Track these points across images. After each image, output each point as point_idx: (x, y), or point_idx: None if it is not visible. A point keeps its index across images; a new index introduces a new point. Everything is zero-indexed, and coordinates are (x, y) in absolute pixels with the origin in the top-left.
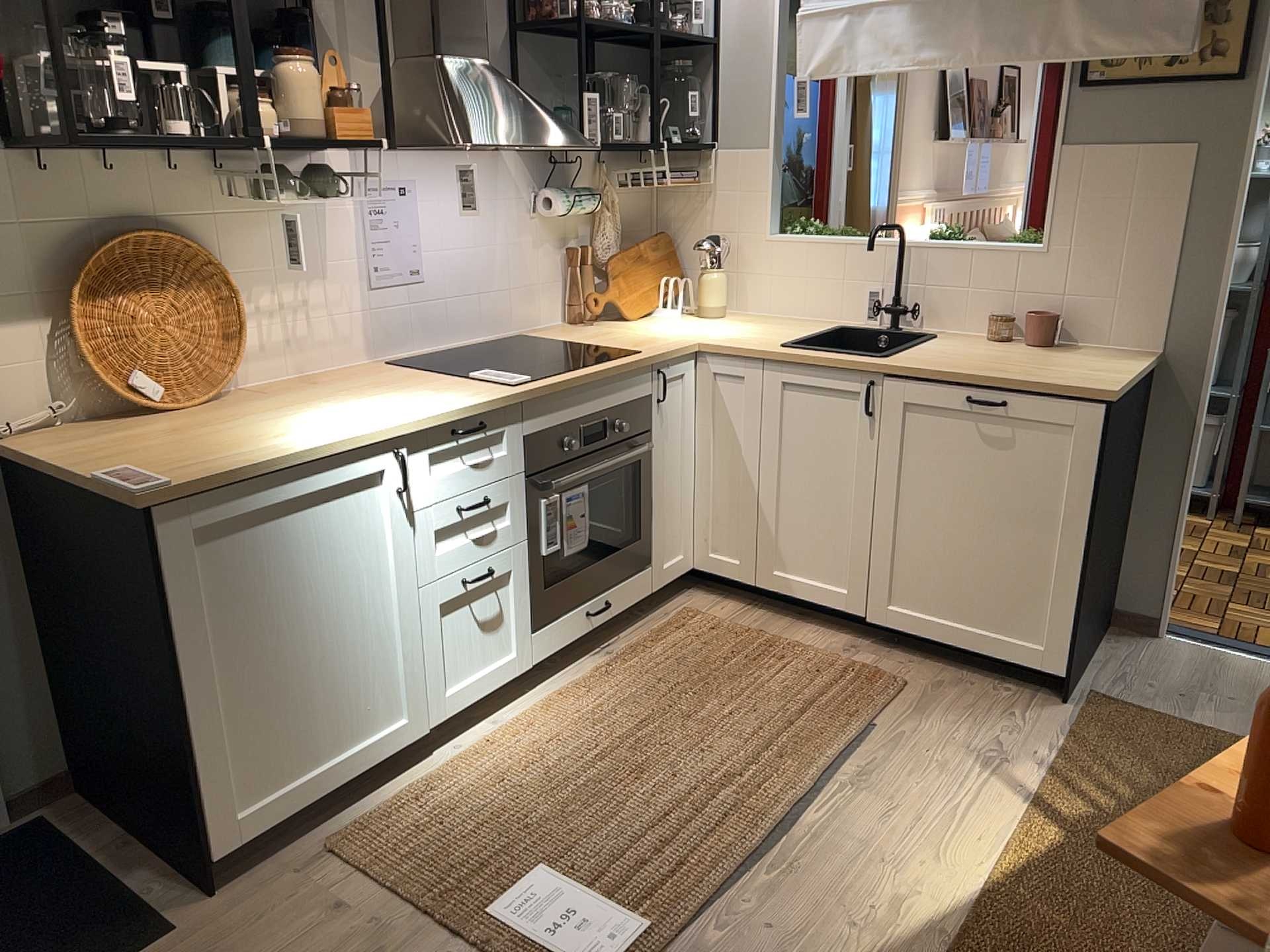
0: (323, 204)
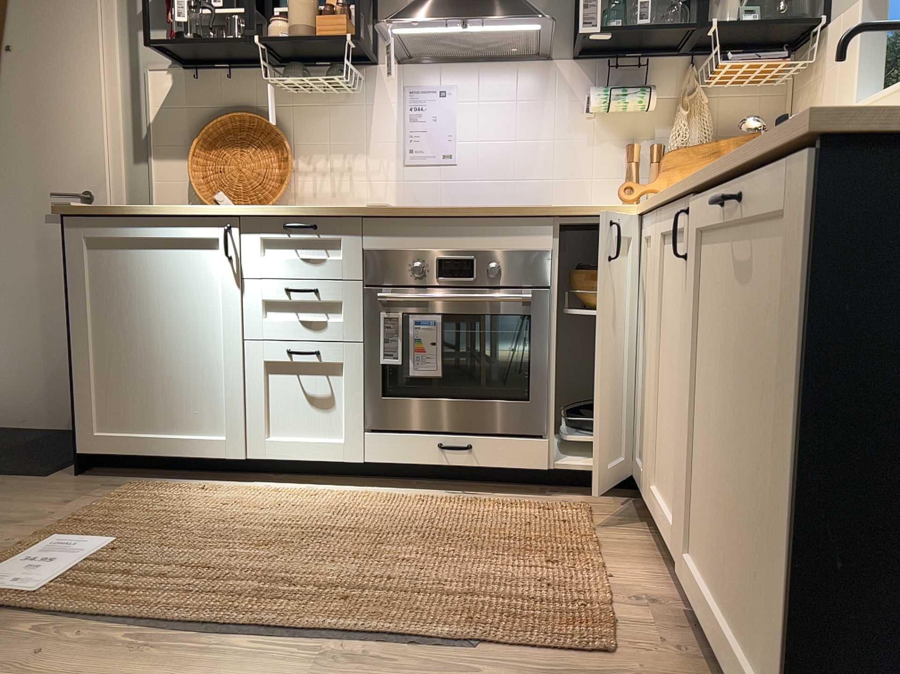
0: (370, 101)
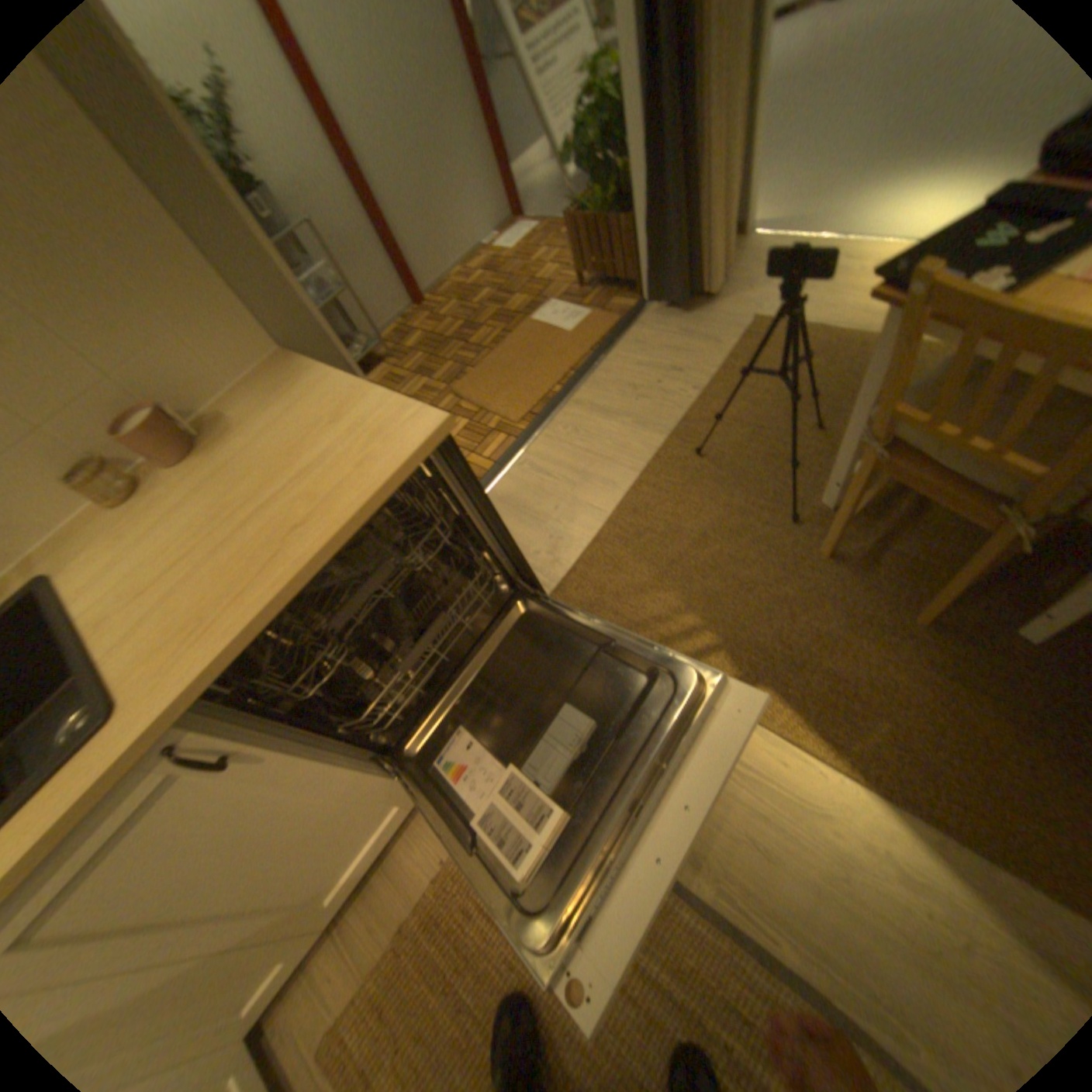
0: None
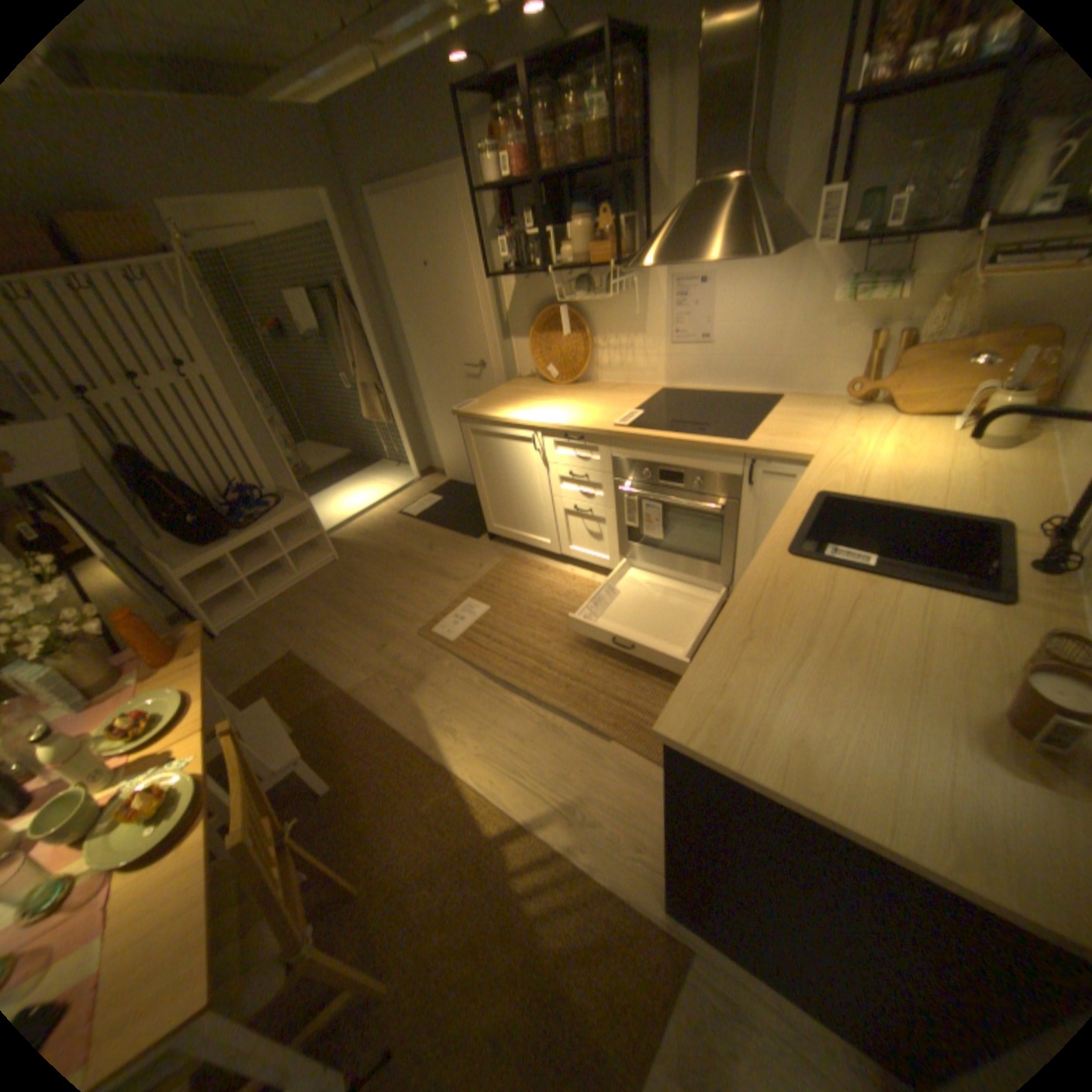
0: (645, 289)
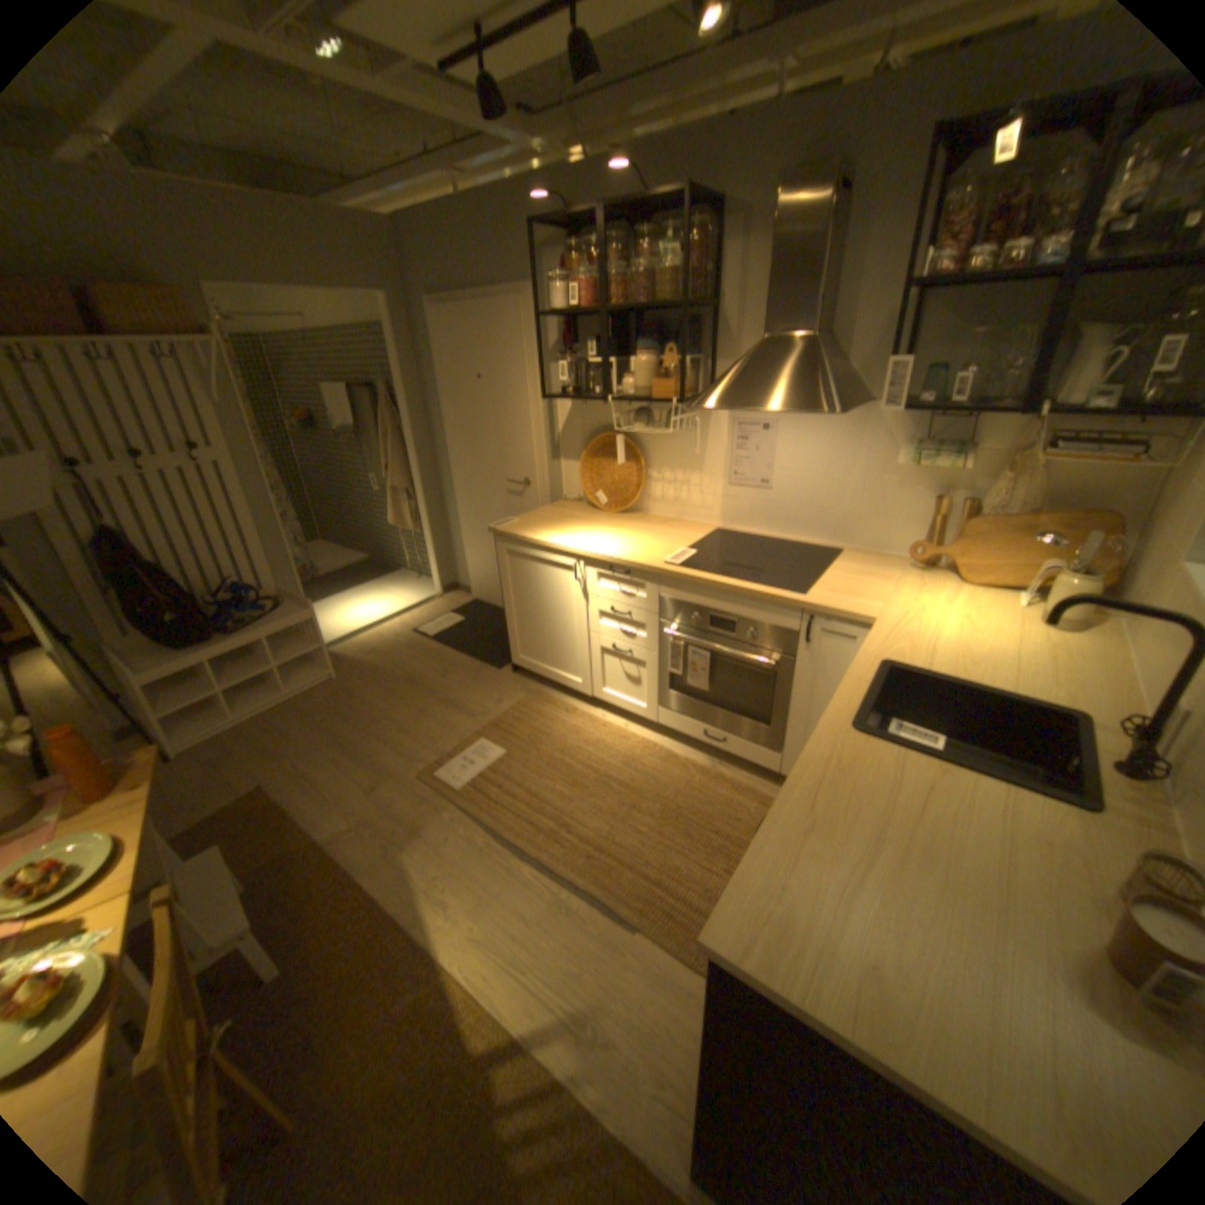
0: (706, 428)
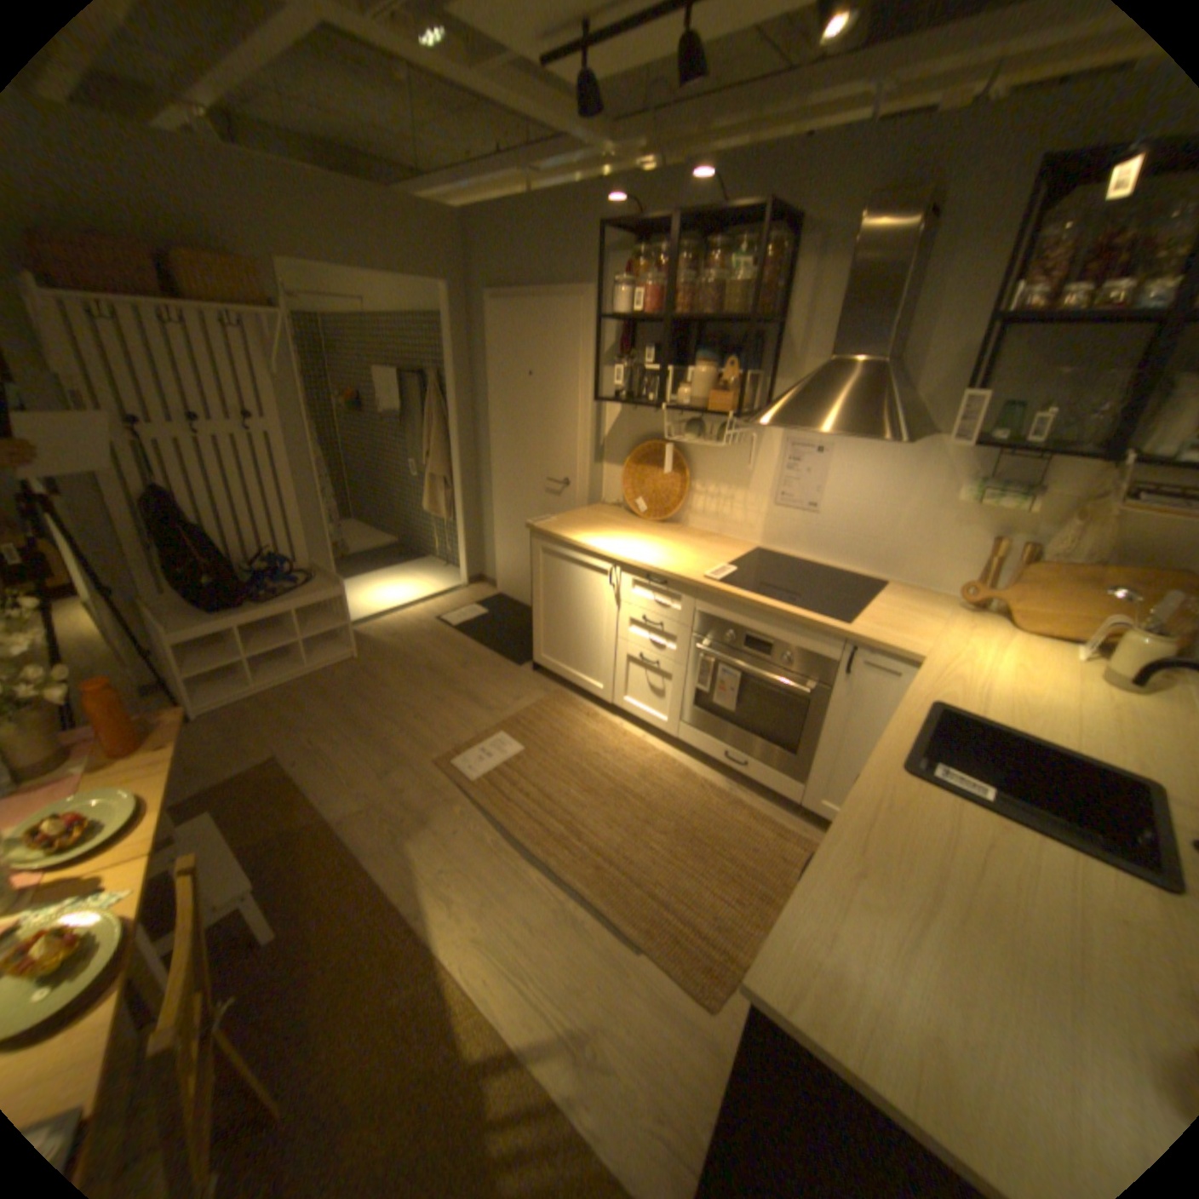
0: (758, 445)
